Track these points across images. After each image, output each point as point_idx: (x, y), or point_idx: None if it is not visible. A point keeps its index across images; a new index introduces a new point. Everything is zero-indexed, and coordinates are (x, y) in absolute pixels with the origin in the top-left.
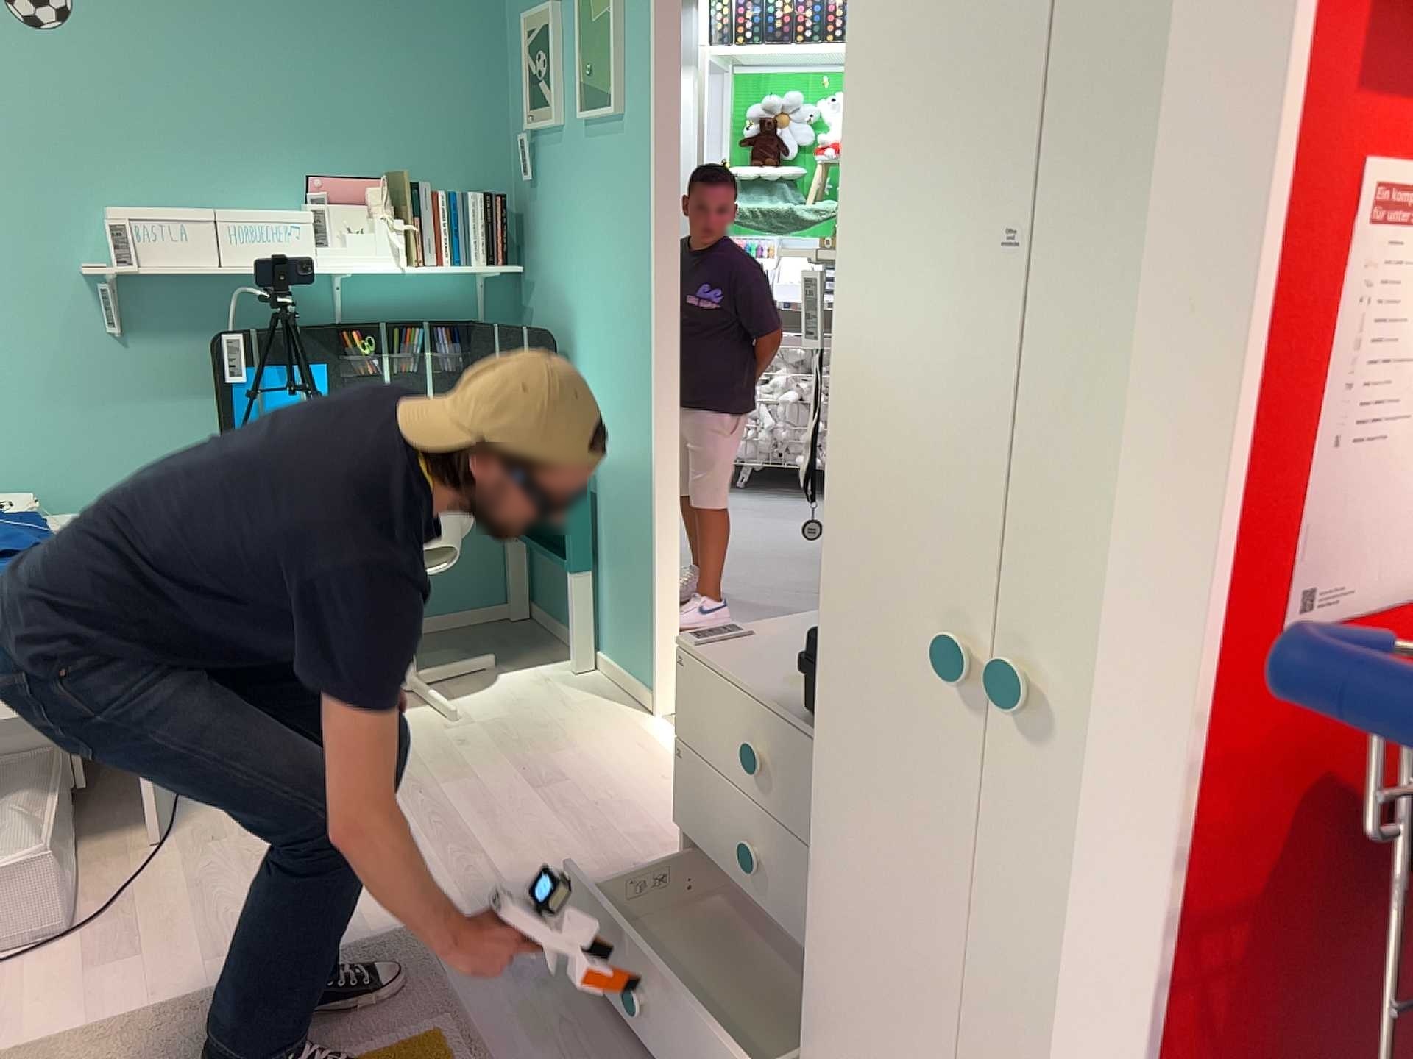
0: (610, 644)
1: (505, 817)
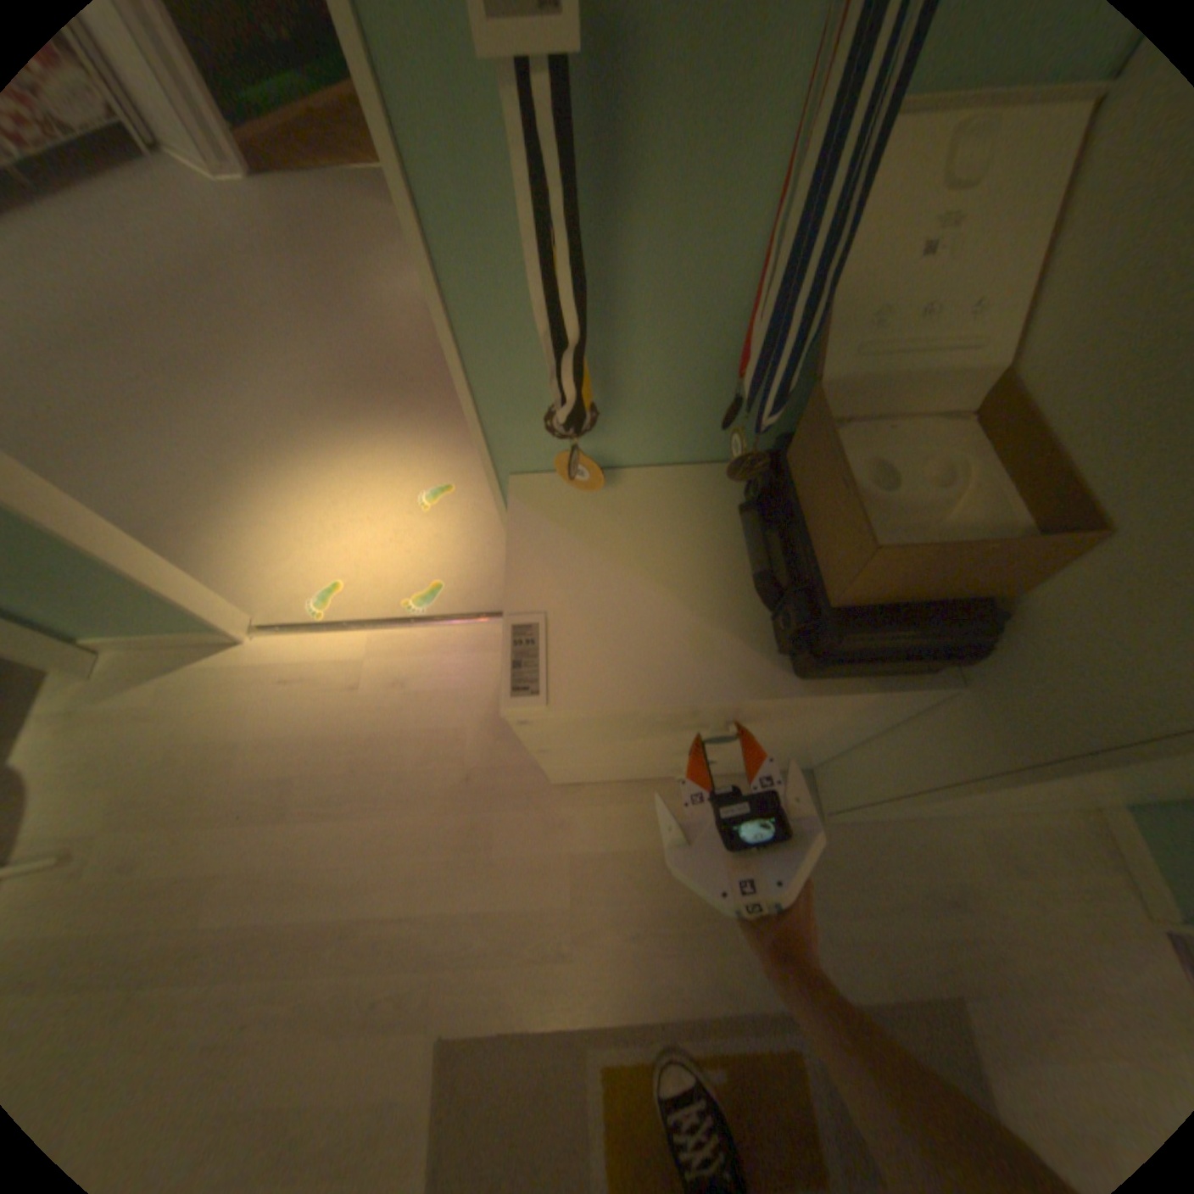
0: (87, 630)
1: (309, 874)
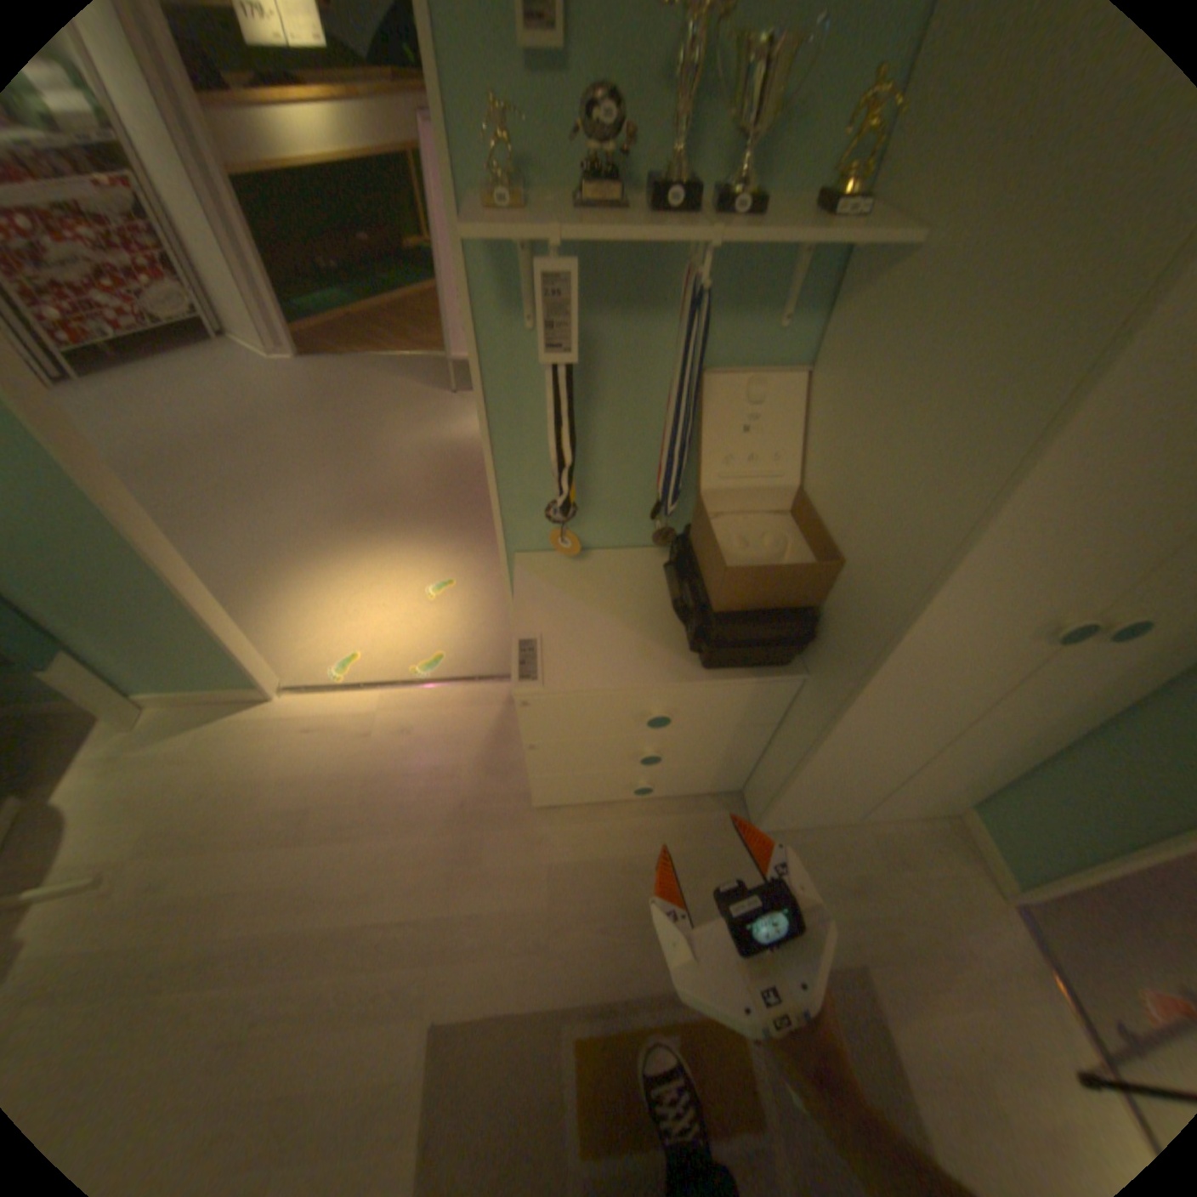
0: (145, 685)
1: (322, 887)
